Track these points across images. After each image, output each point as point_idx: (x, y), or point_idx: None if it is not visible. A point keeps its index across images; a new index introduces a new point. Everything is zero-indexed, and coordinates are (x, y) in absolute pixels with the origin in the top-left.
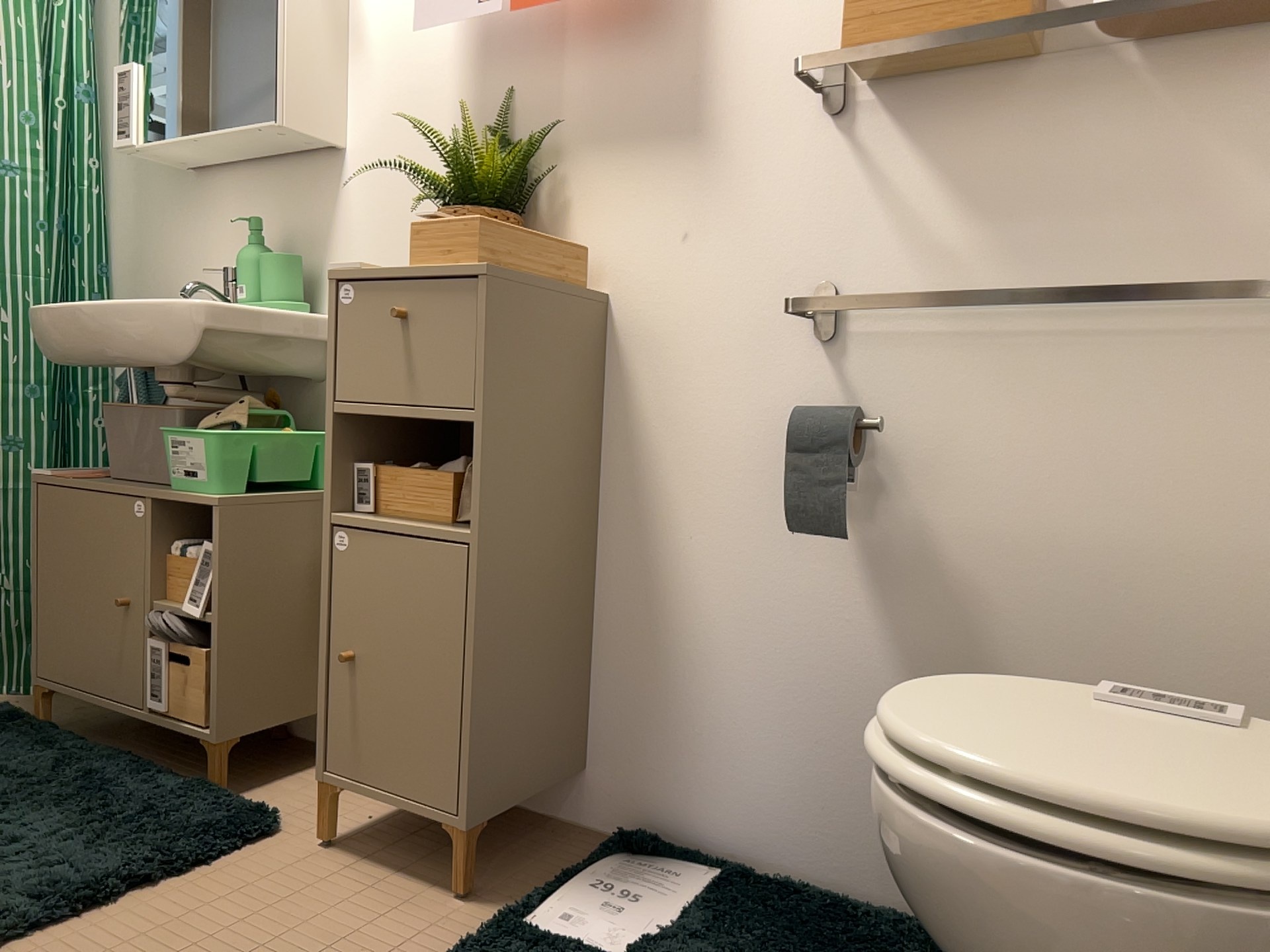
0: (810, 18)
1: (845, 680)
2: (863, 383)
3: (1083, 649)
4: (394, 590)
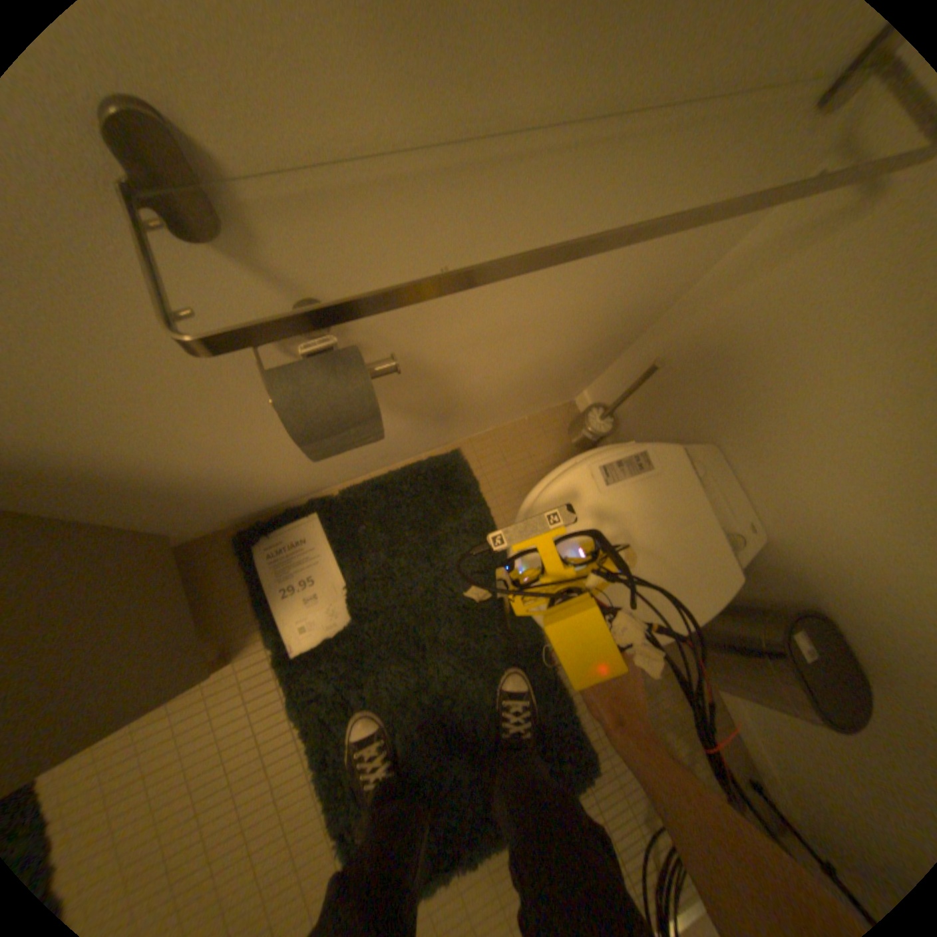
0: None
1: None
2: (310, 269)
3: (517, 361)
4: None
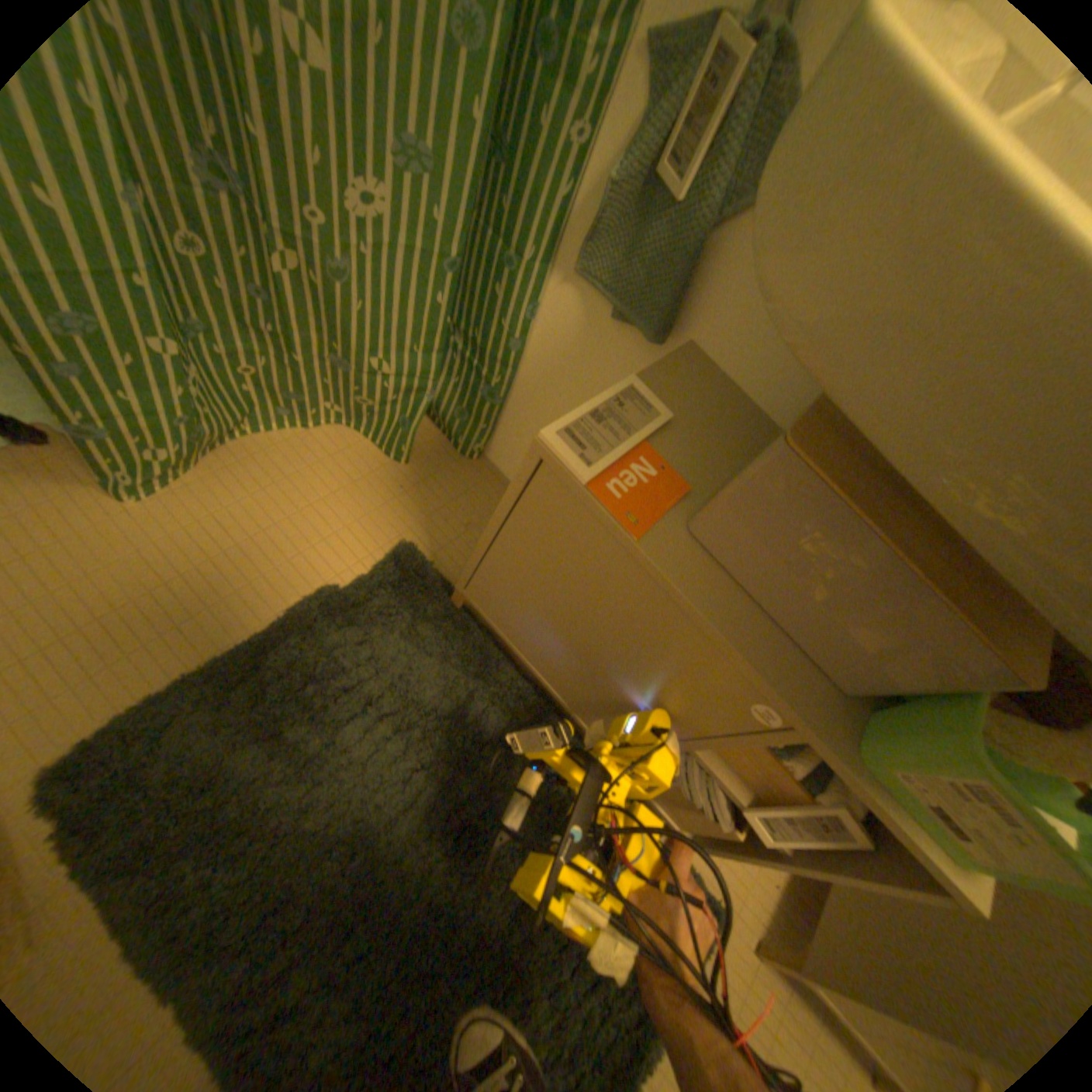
0: None
1: None
2: None
3: None
4: None
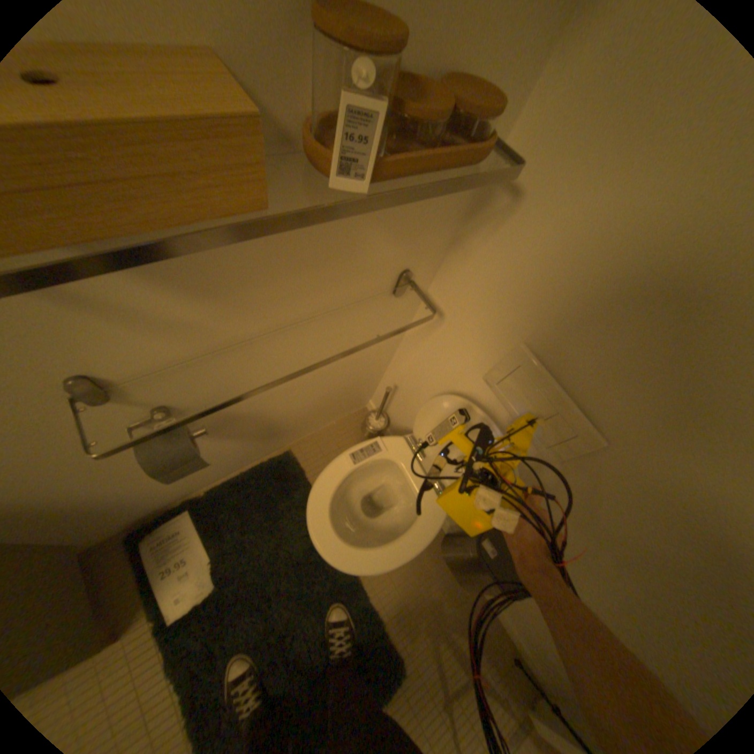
0: None
1: (208, 456)
2: (157, 397)
3: (303, 400)
4: None
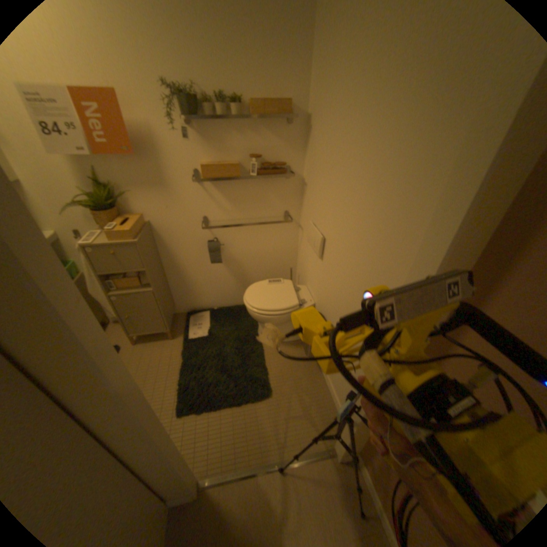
0: (188, 157)
1: (223, 280)
2: (217, 234)
3: (259, 267)
4: (134, 304)
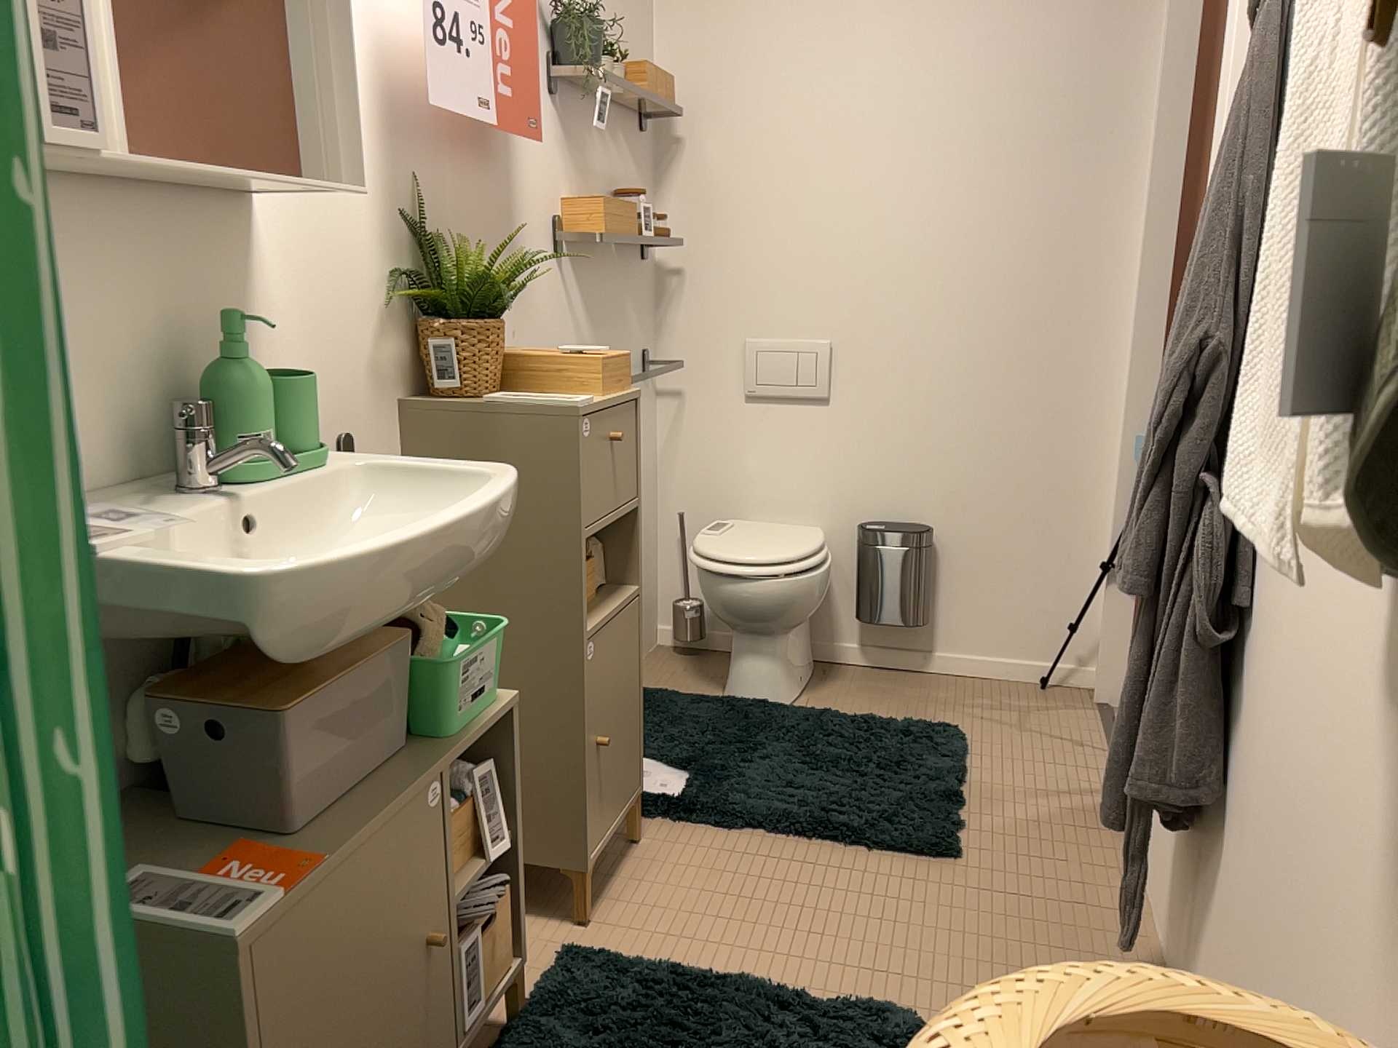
0: (549, 183)
1: None
2: None
3: None
4: (614, 667)
